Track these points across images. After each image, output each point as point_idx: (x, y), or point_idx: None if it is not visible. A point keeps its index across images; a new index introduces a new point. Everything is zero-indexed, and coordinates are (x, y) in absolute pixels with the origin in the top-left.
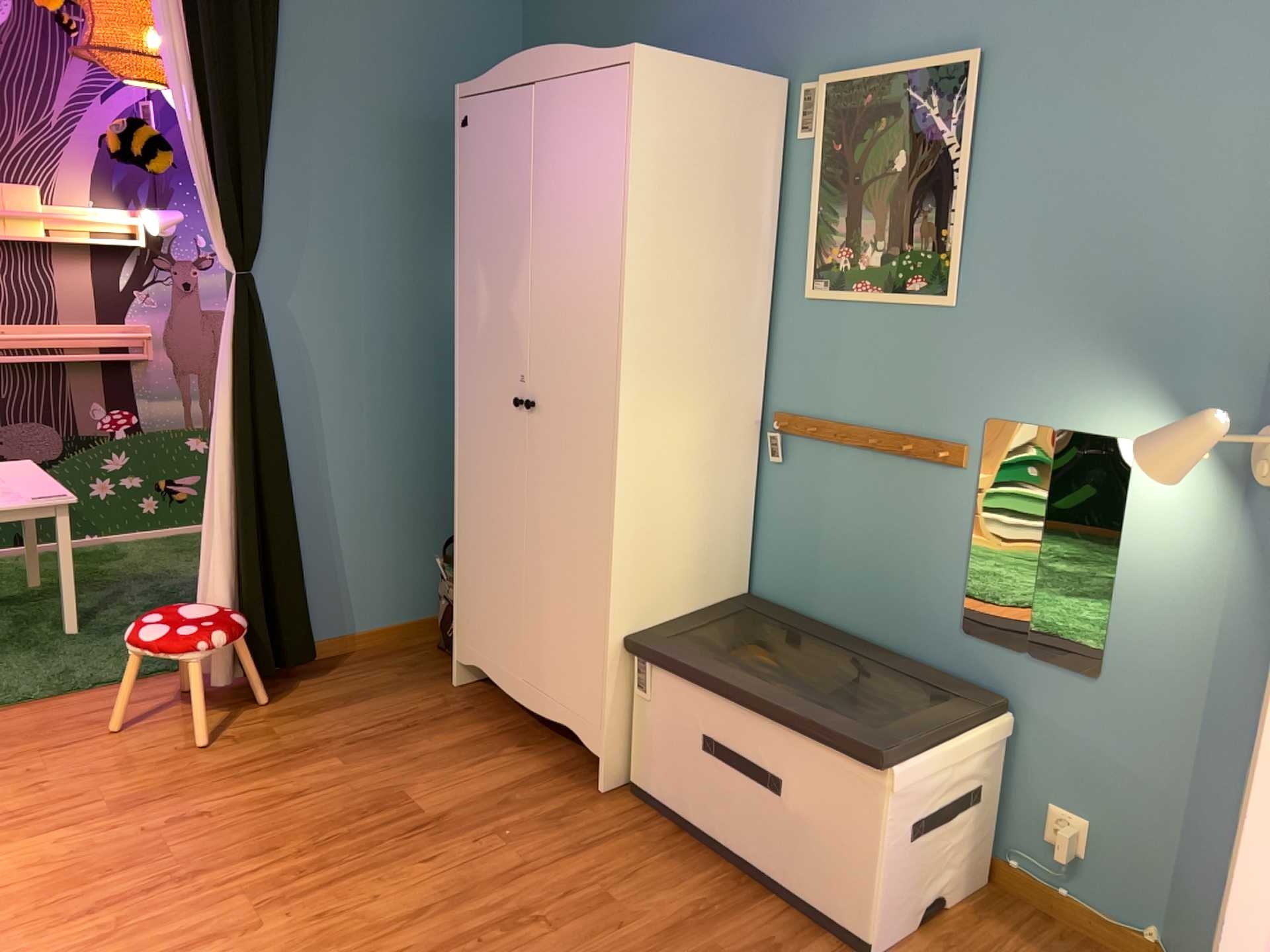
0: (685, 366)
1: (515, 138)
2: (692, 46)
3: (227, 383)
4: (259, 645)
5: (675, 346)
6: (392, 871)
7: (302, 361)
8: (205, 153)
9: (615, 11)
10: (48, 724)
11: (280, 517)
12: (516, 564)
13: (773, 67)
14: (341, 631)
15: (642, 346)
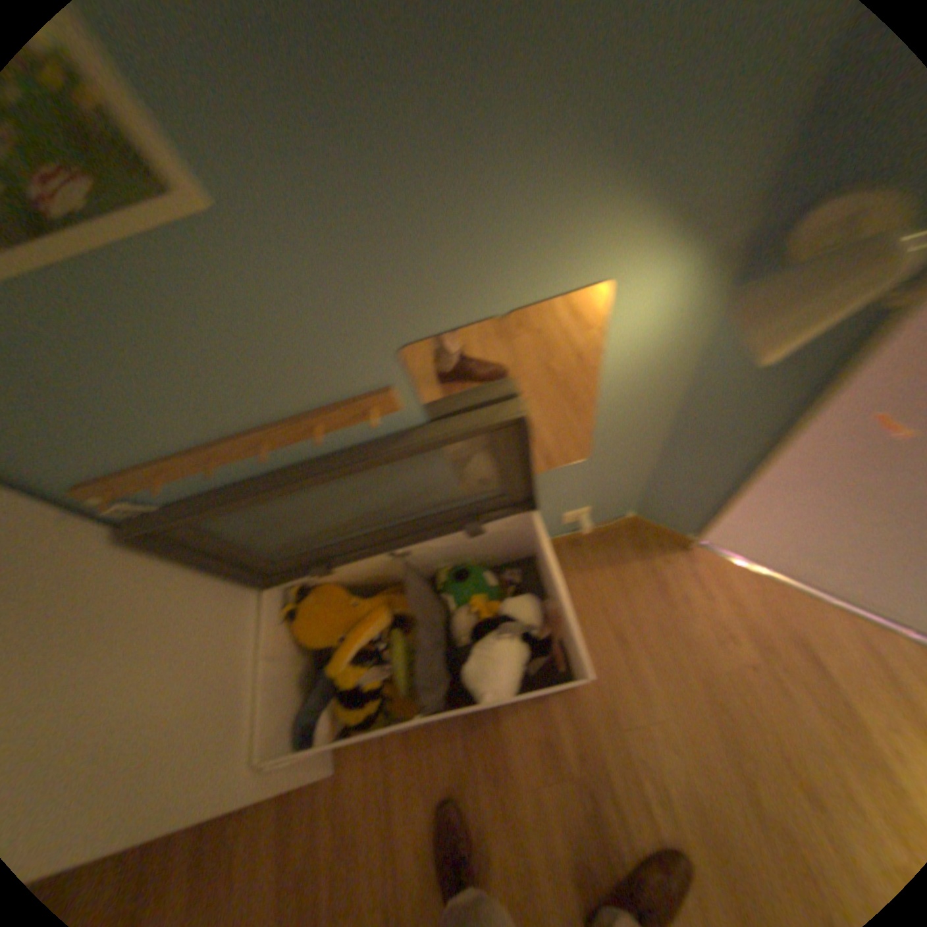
0: None
1: None
2: None
3: None
4: None
5: None
6: None
7: None
8: None
9: None
10: None
11: None
12: None
13: None
14: None
15: None
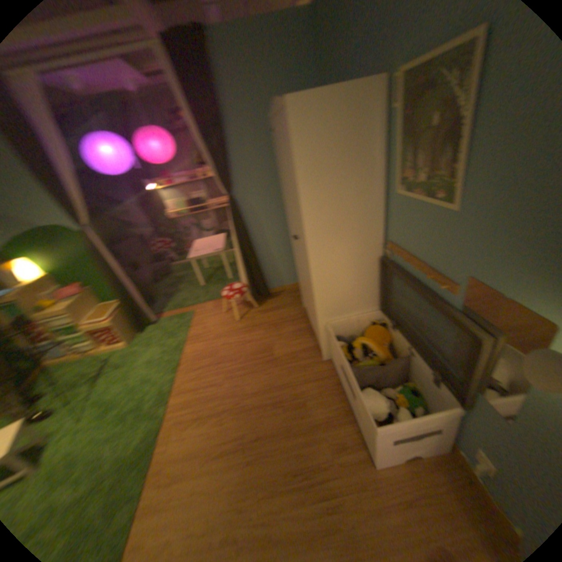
0: (338, 230)
1: (279, 138)
2: (358, 59)
3: (234, 227)
4: (256, 293)
5: (331, 224)
6: (258, 375)
7: (257, 215)
8: (212, 160)
9: (336, 47)
10: (216, 307)
11: (254, 261)
12: (305, 285)
13: (386, 63)
14: (283, 285)
15: (315, 228)
